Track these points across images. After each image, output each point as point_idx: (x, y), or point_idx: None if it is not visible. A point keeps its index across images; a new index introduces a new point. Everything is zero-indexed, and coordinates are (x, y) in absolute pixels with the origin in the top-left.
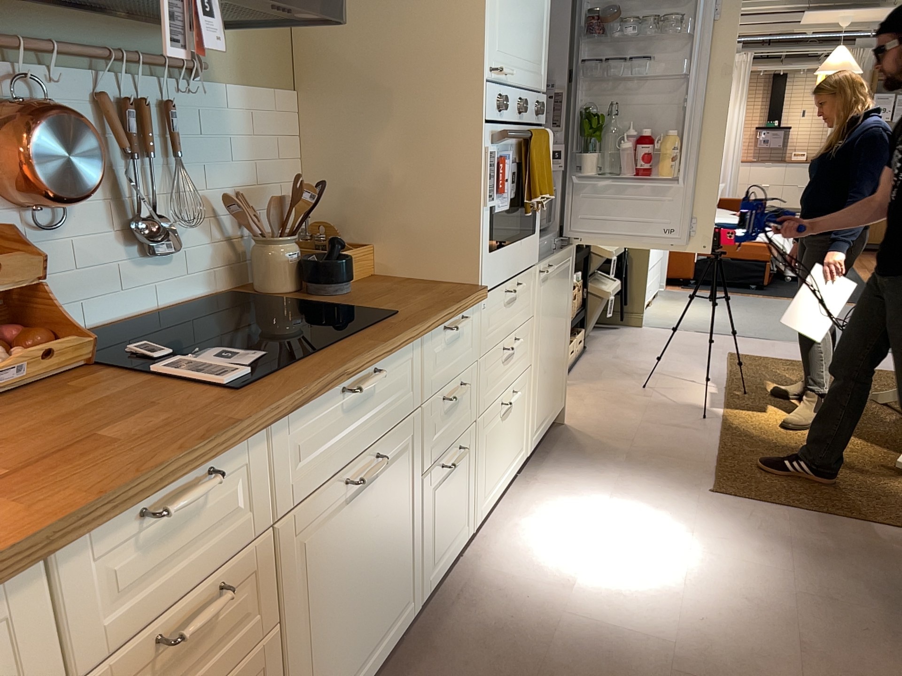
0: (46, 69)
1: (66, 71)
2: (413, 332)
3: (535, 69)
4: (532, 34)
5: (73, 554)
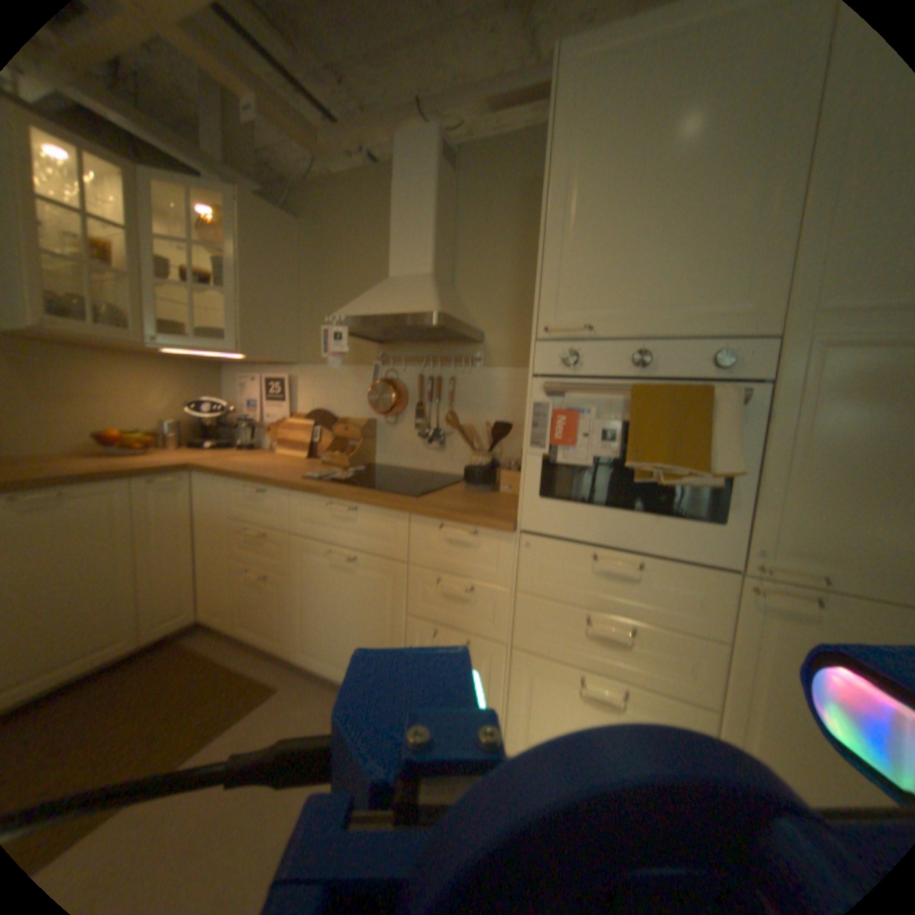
0: (400, 367)
1: (408, 367)
2: (382, 504)
3: (718, 303)
4: (693, 263)
5: (227, 485)
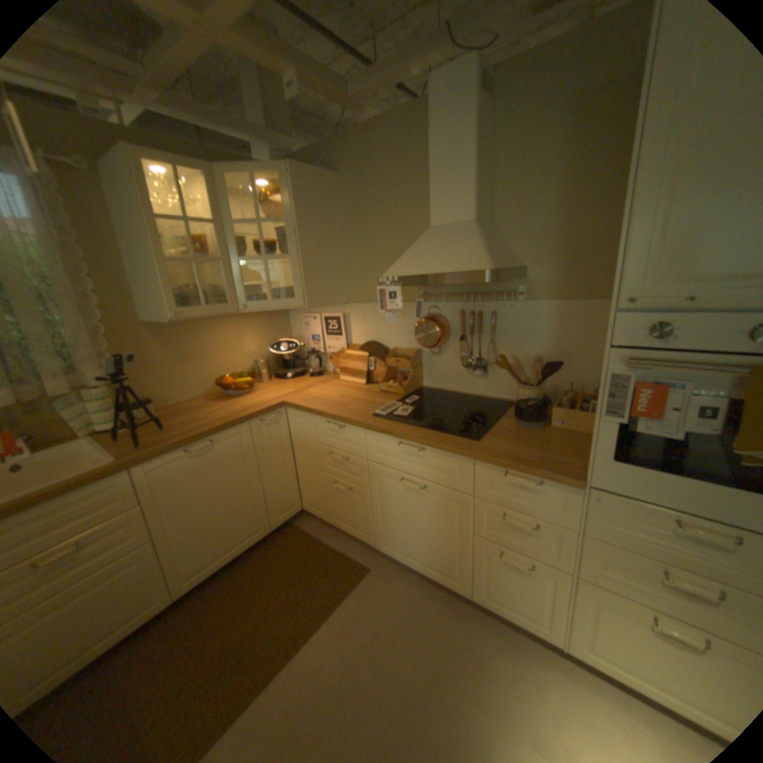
0: (441, 302)
1: (449, 301)
2: (449, 448)
3: None
4: None
5: (315, 418)
